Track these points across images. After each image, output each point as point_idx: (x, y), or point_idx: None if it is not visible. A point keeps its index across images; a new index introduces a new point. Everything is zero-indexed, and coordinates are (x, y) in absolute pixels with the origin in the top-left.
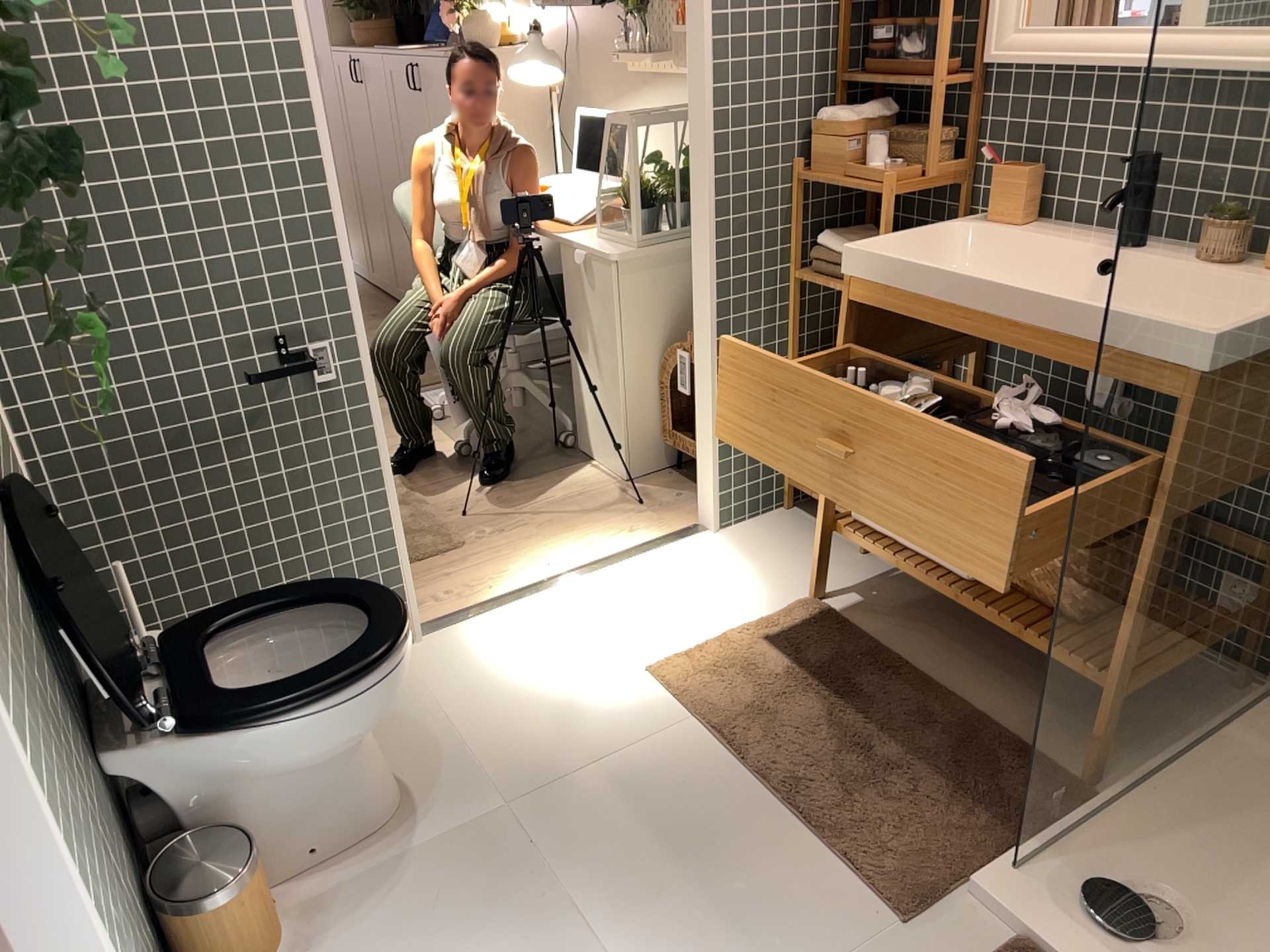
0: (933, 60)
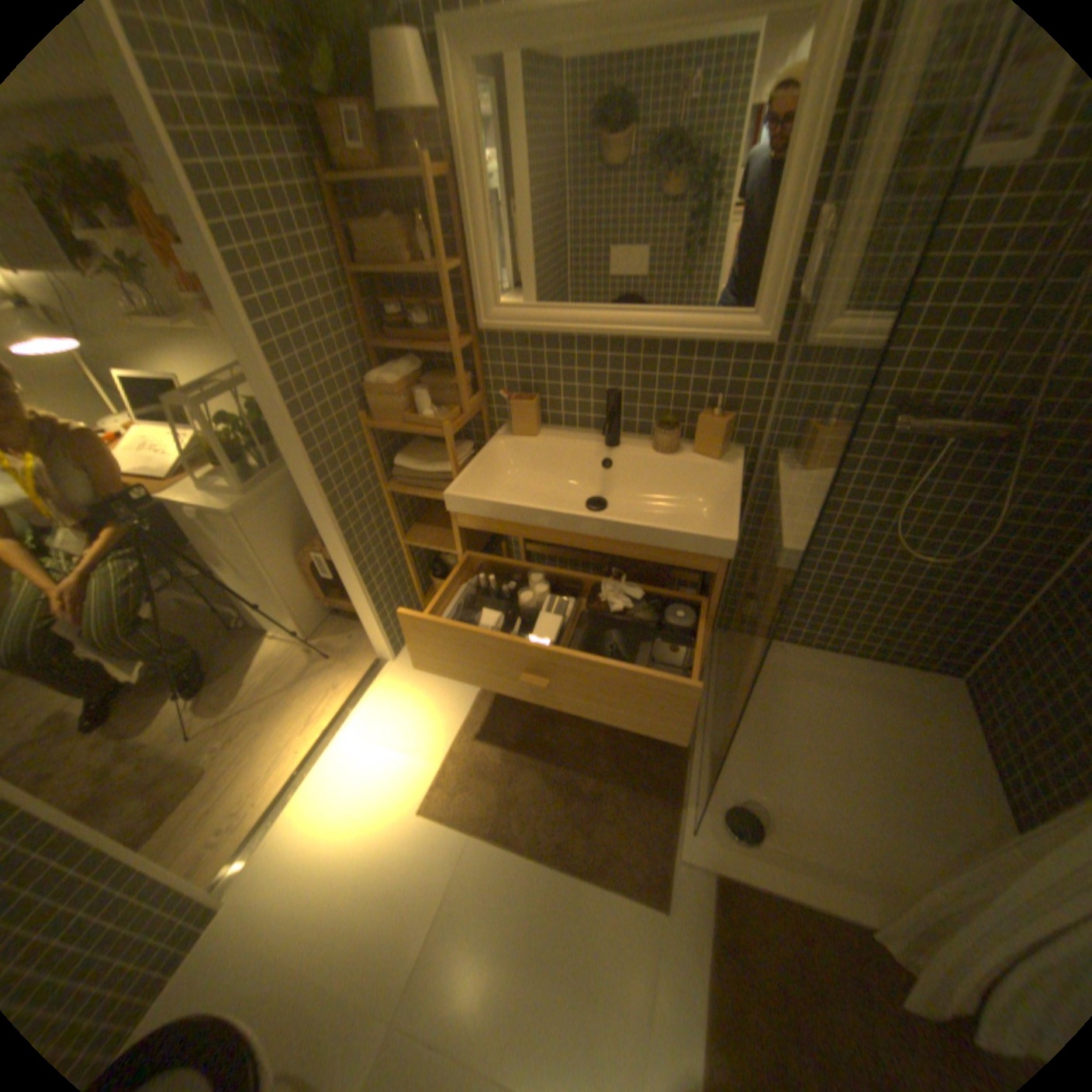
0: (441, 326)
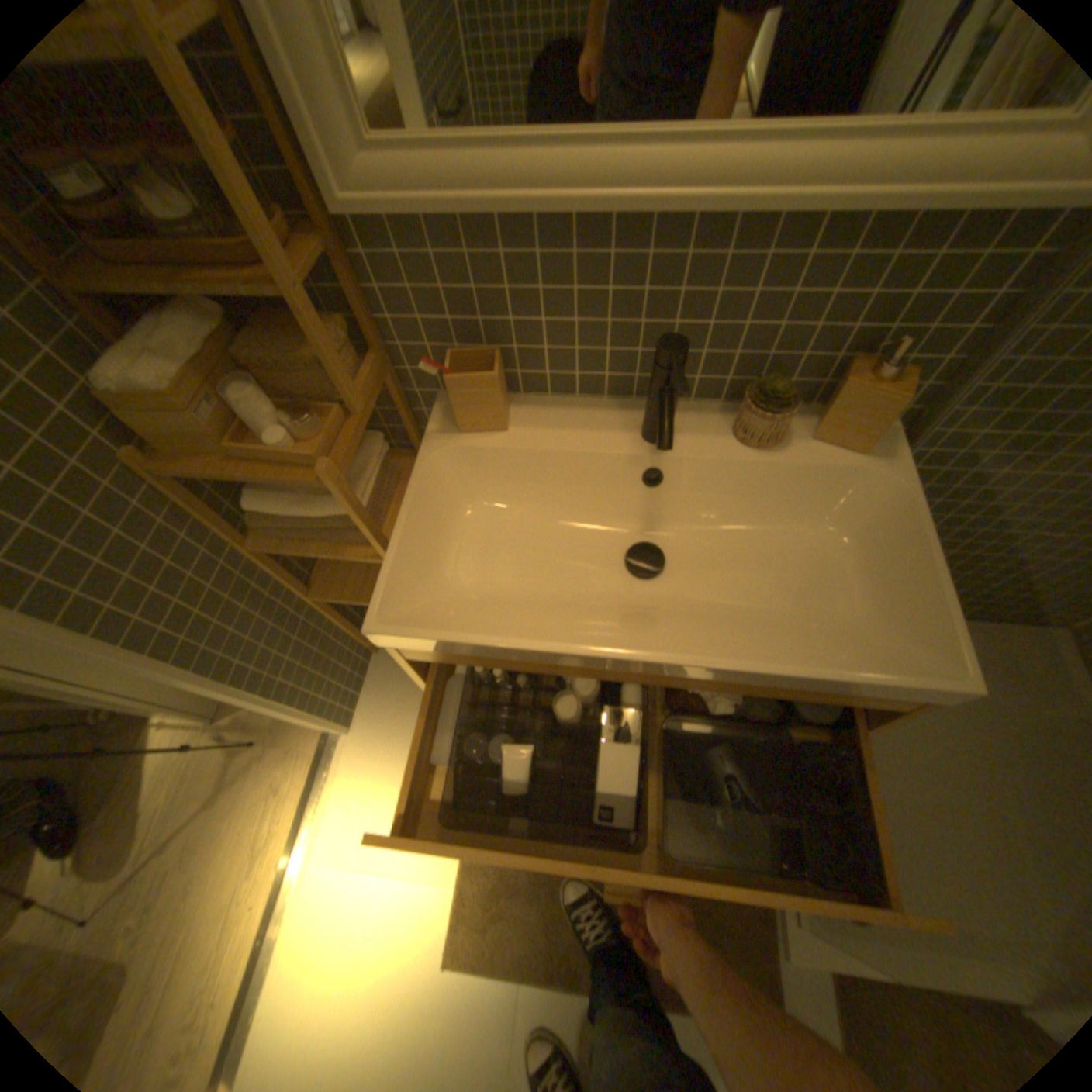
0: (234, 218)
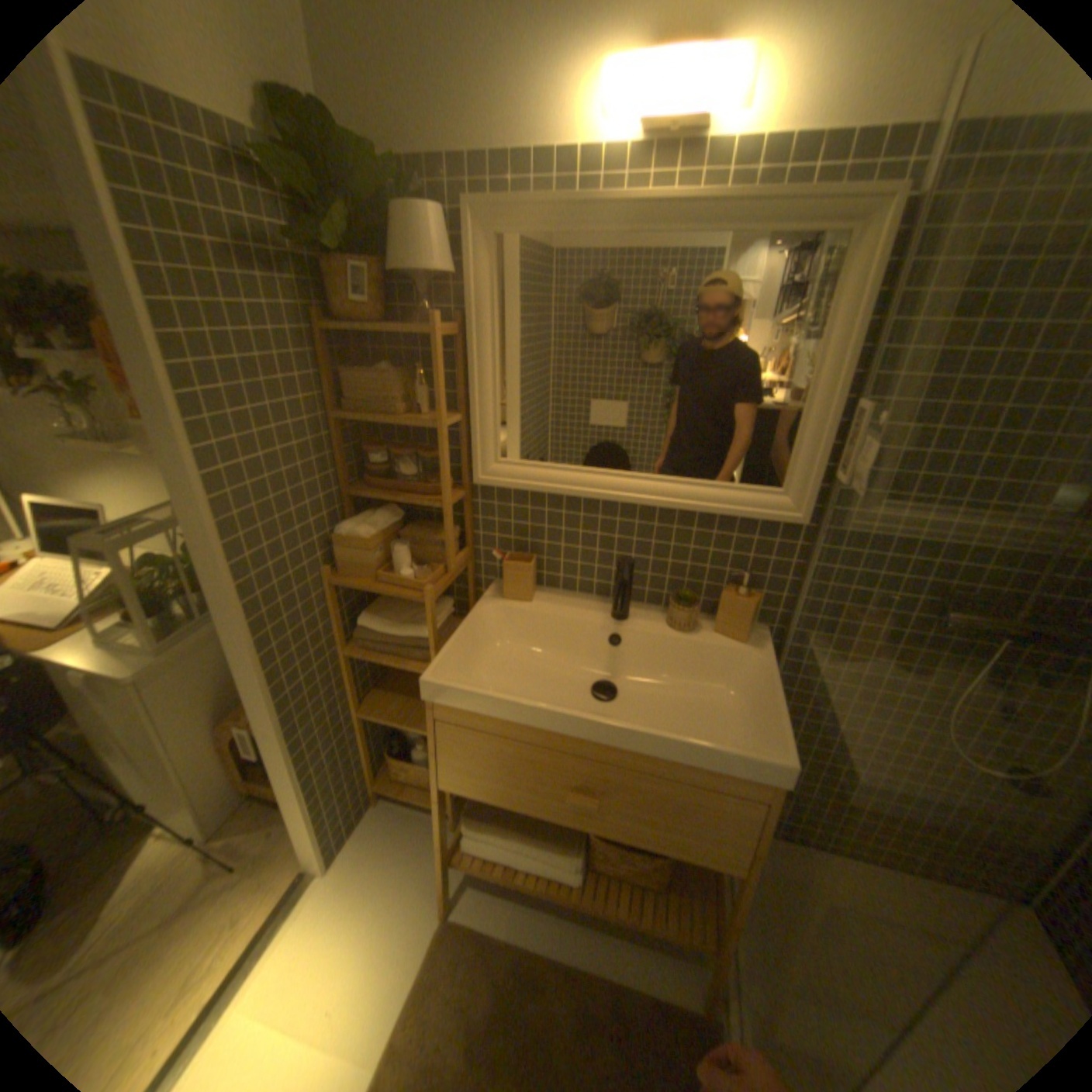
0: (433, 478)
